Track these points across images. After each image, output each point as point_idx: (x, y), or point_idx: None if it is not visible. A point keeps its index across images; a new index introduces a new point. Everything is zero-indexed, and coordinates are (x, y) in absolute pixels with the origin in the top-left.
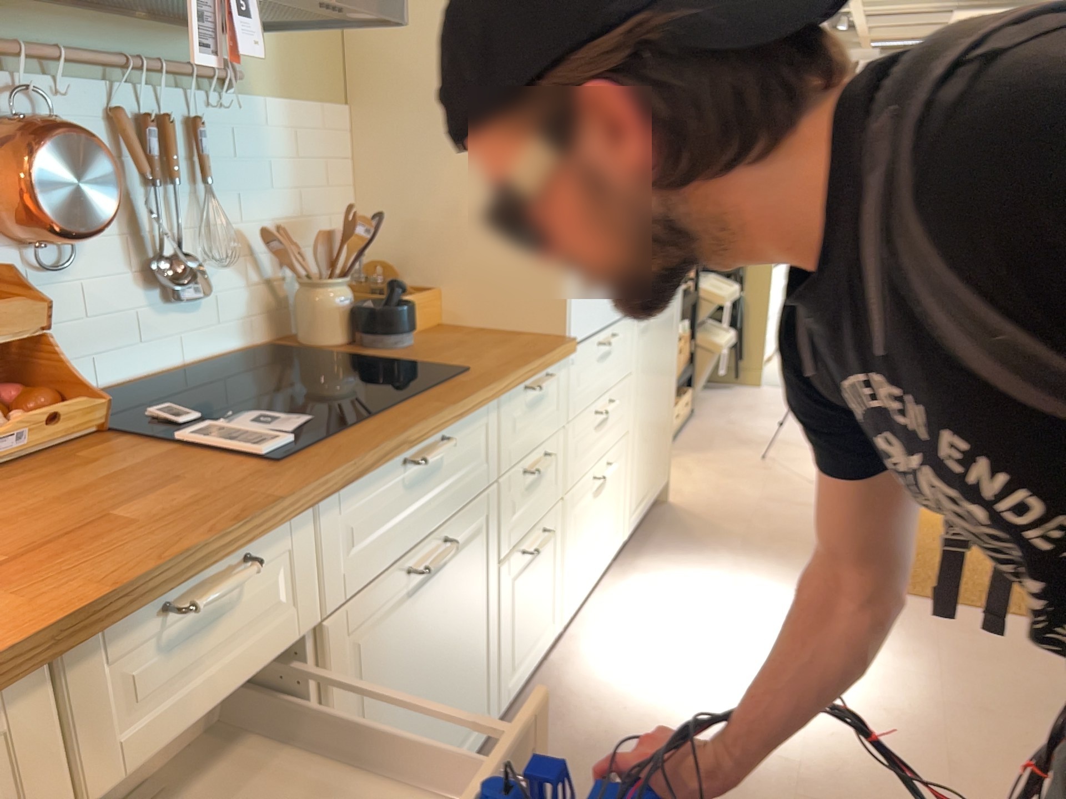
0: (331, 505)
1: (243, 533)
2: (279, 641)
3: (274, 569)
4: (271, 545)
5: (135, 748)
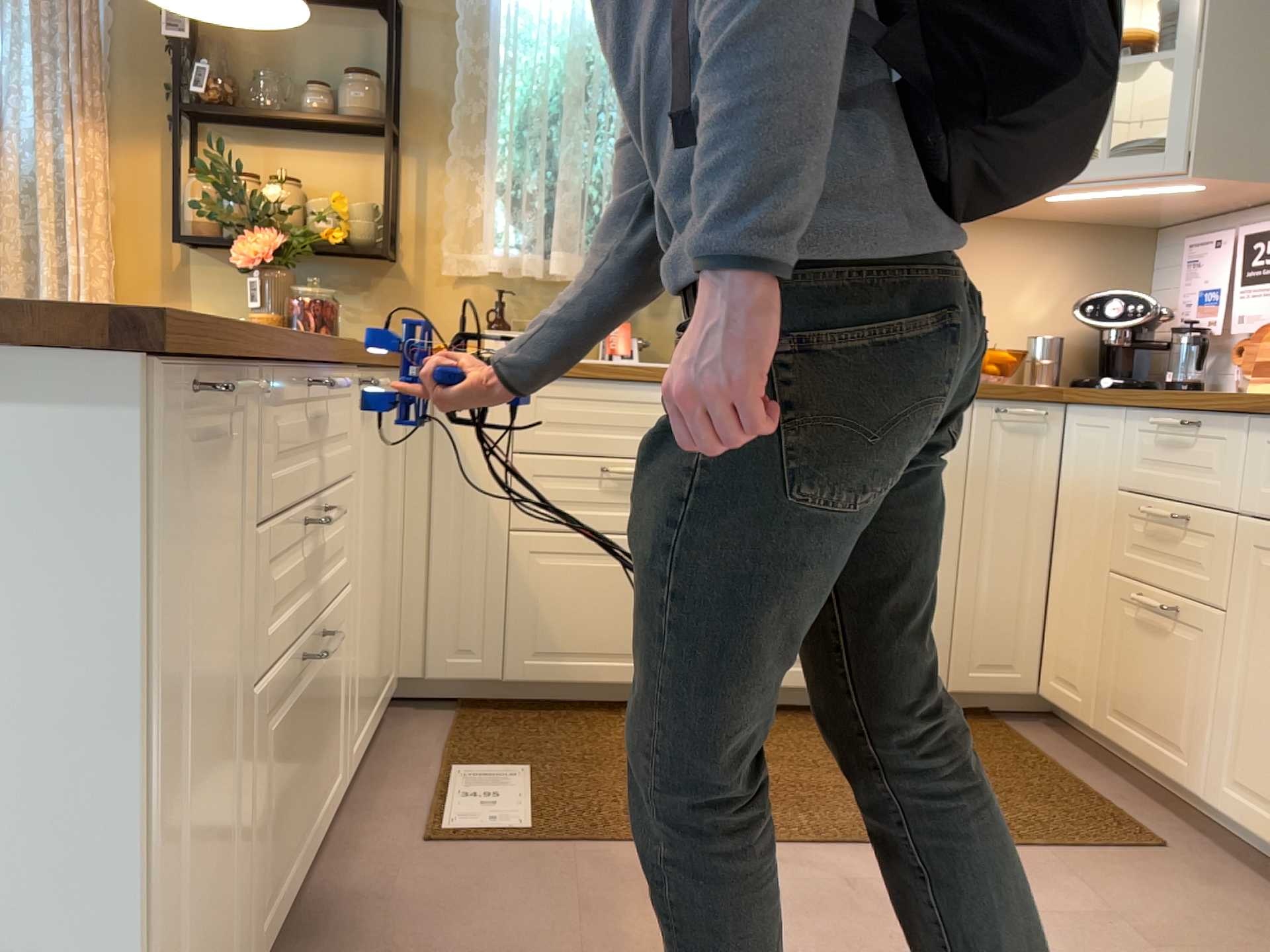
0: (1262, 429)
1: (1186, 400)
2: (1207, 497)
3: (1217, 446)
4: (1216, 427)
5: (1138, 480)
